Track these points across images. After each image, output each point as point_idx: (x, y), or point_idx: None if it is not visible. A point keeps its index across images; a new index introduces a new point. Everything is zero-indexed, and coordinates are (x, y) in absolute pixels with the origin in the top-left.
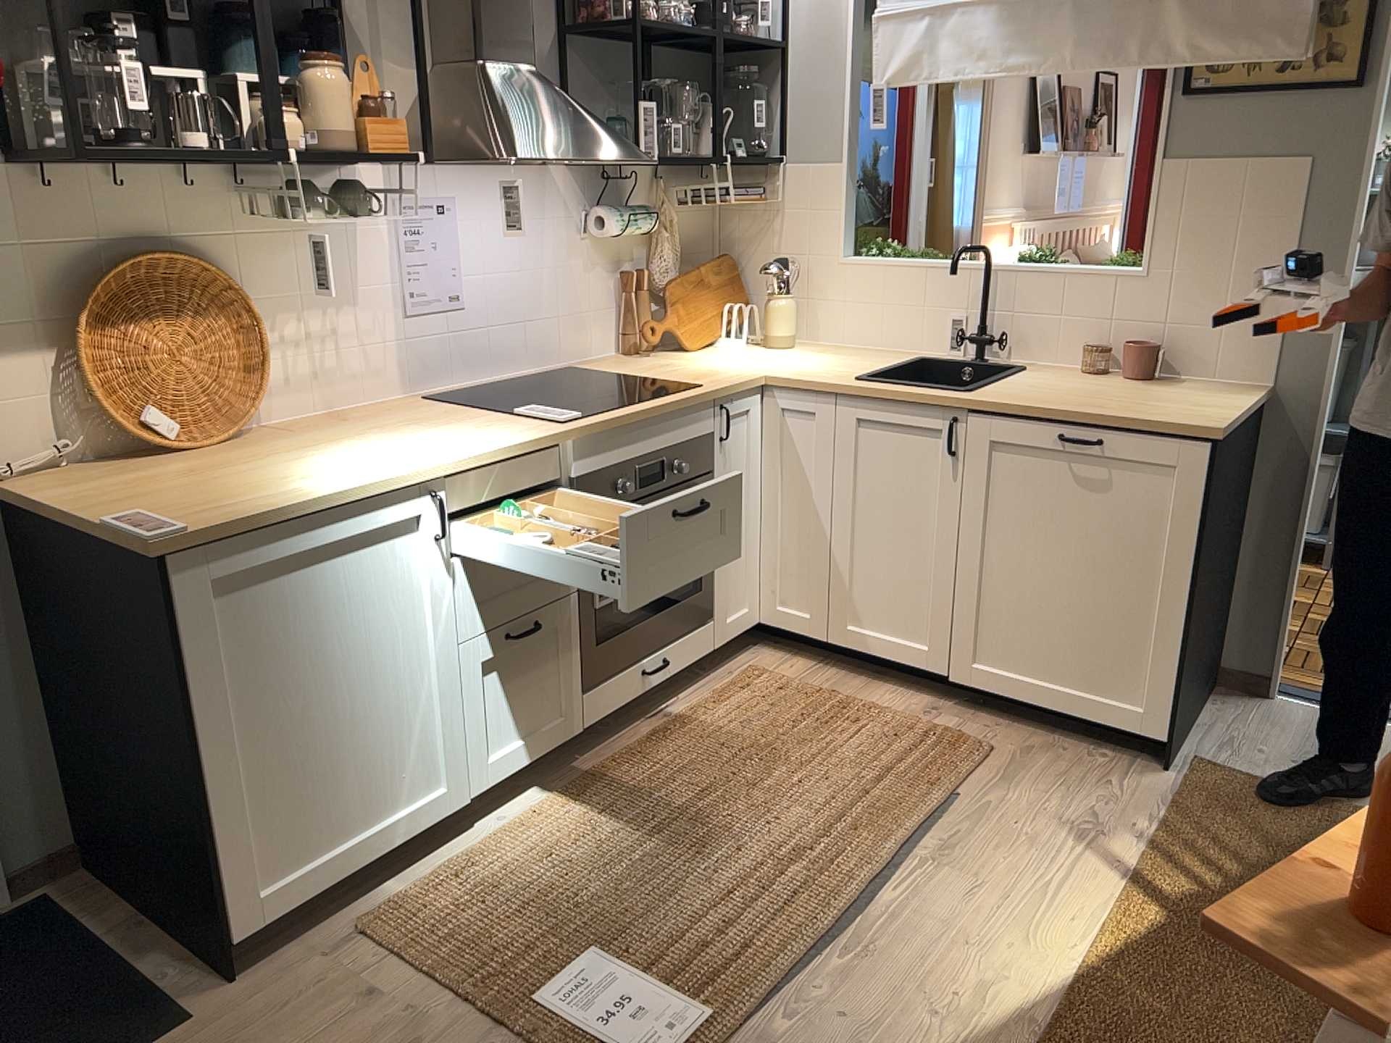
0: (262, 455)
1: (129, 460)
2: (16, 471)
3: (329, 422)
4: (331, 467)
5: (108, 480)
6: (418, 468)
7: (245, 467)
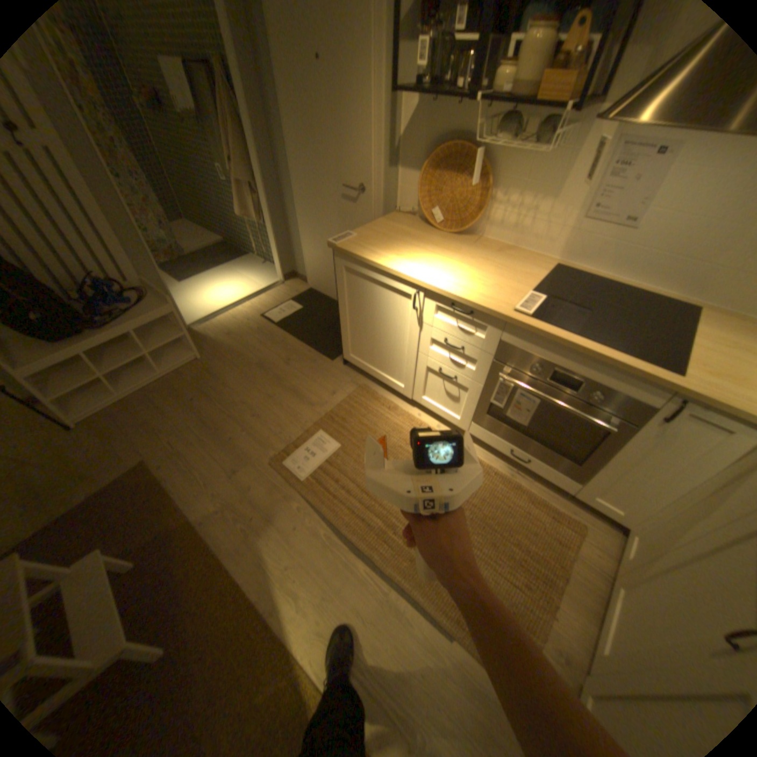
0: (437, 242)
1: (426, 223)
2: (402, 210)
3: (498, 248)
4: (416, 258)
5: (401, 224)
6: (415, 276)
7: (417, 242)
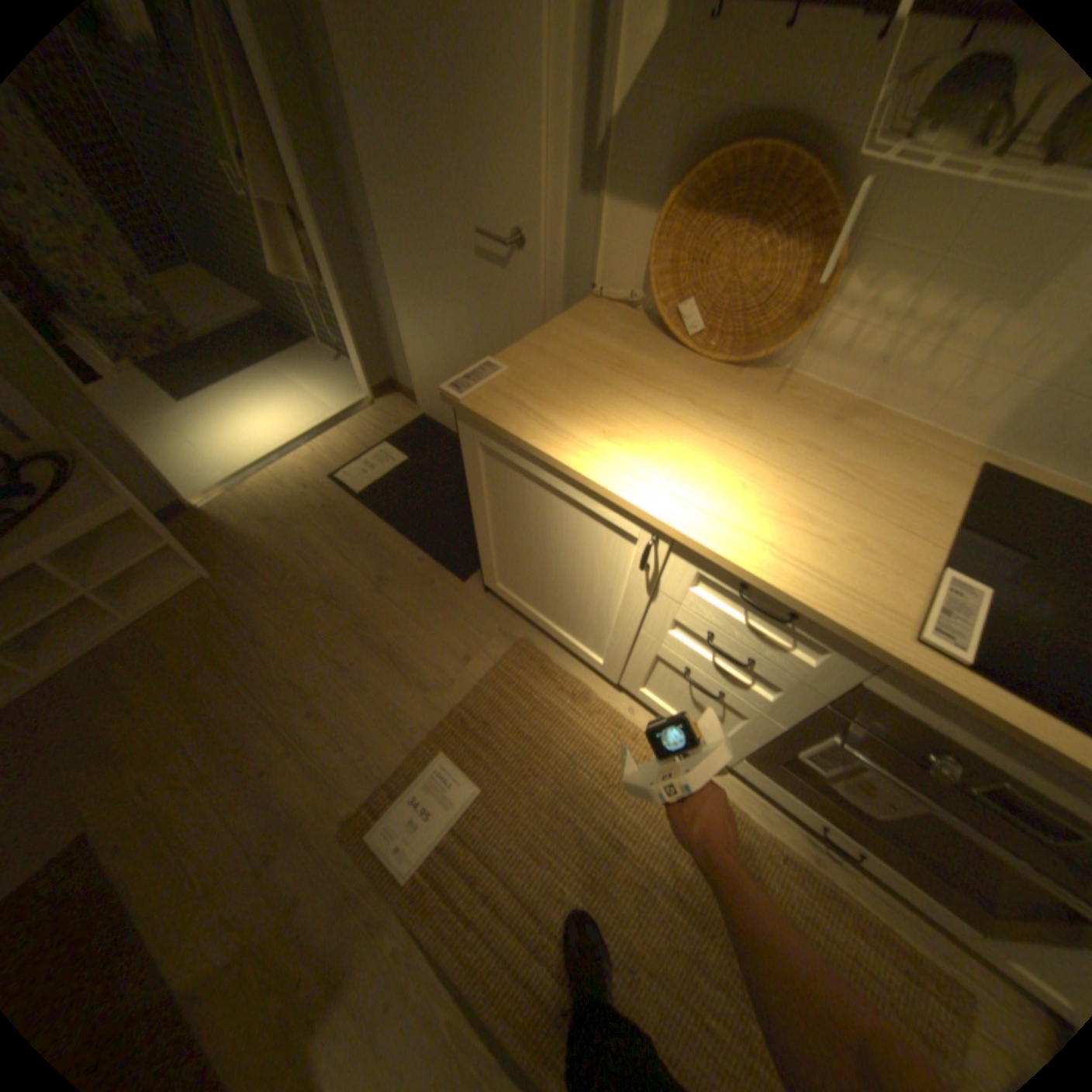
0: (695, 390)
1: (664, 329)
2: (607, 292)
3: (836, 407)
4: (651, 441)
5: (607, 333)
6: (653, 508)
7: (647, 390)
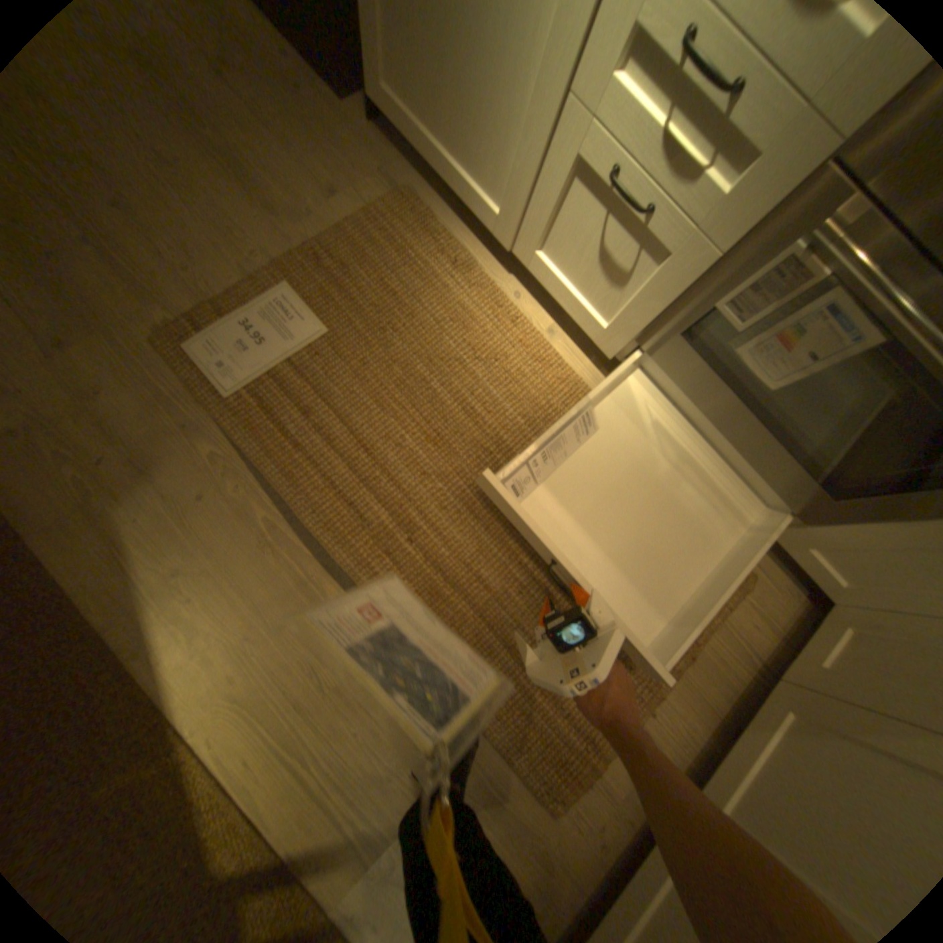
0: None
1: None
2: None
3: None
4: None
5: None
6: None
7: None
